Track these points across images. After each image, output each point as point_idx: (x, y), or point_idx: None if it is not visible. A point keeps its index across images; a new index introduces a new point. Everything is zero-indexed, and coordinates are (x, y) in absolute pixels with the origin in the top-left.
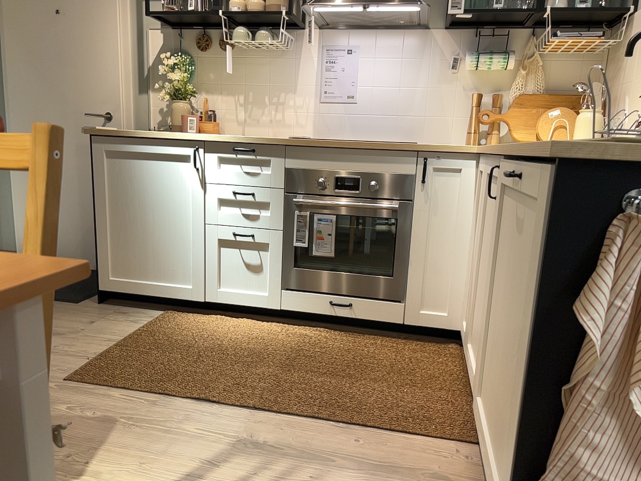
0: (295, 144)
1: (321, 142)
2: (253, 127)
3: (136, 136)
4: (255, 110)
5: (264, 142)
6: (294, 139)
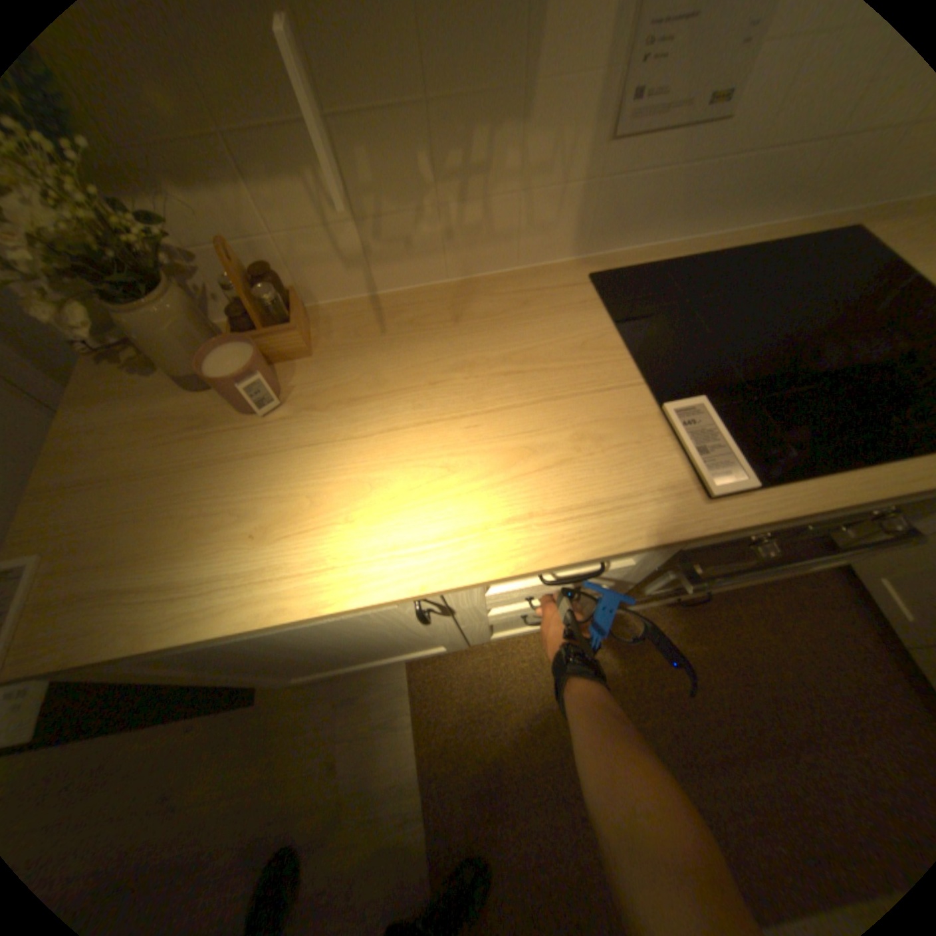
0: (751, 527)
1: (840, 506)
2: (394, 258)
3: (171, 647)
4: (387, 204)
5: (649, 549)
6: (732, 495)
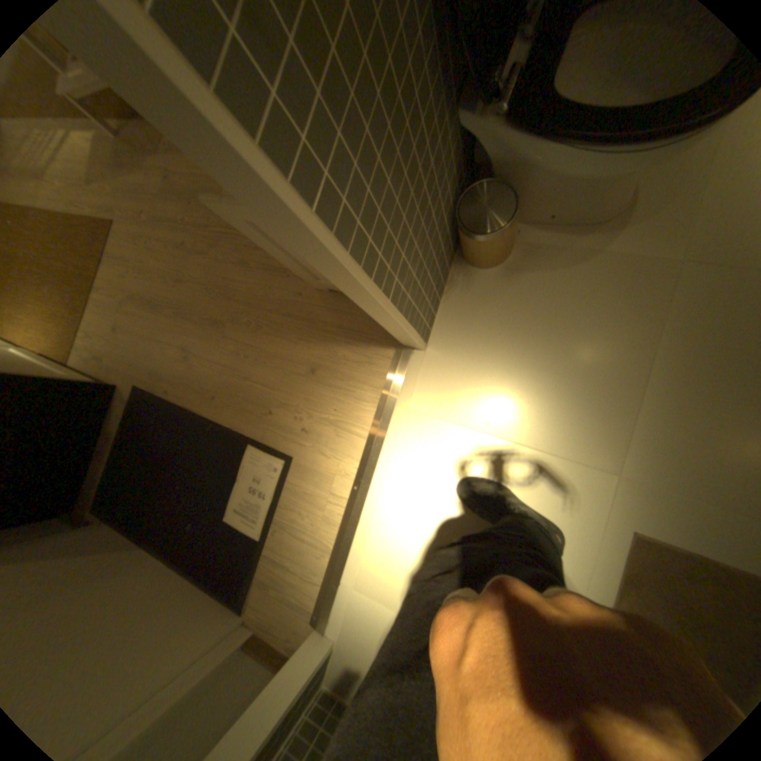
0: None
1: None
2: None
3: None
4: None
5: None
6: None
